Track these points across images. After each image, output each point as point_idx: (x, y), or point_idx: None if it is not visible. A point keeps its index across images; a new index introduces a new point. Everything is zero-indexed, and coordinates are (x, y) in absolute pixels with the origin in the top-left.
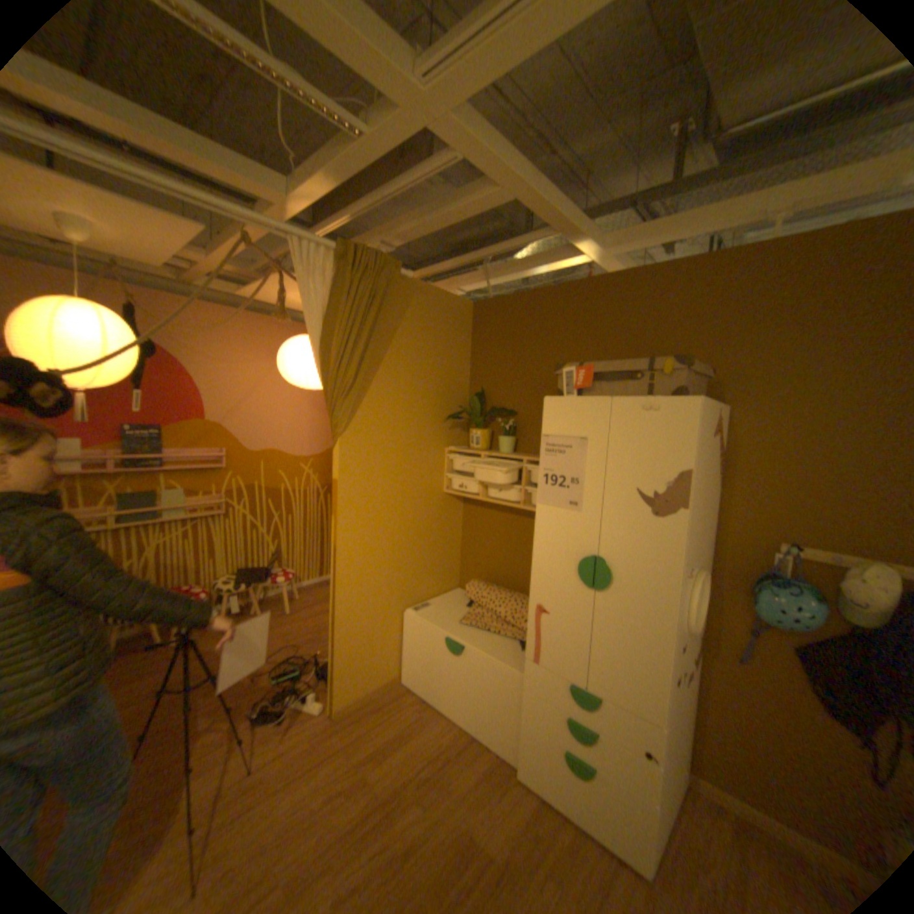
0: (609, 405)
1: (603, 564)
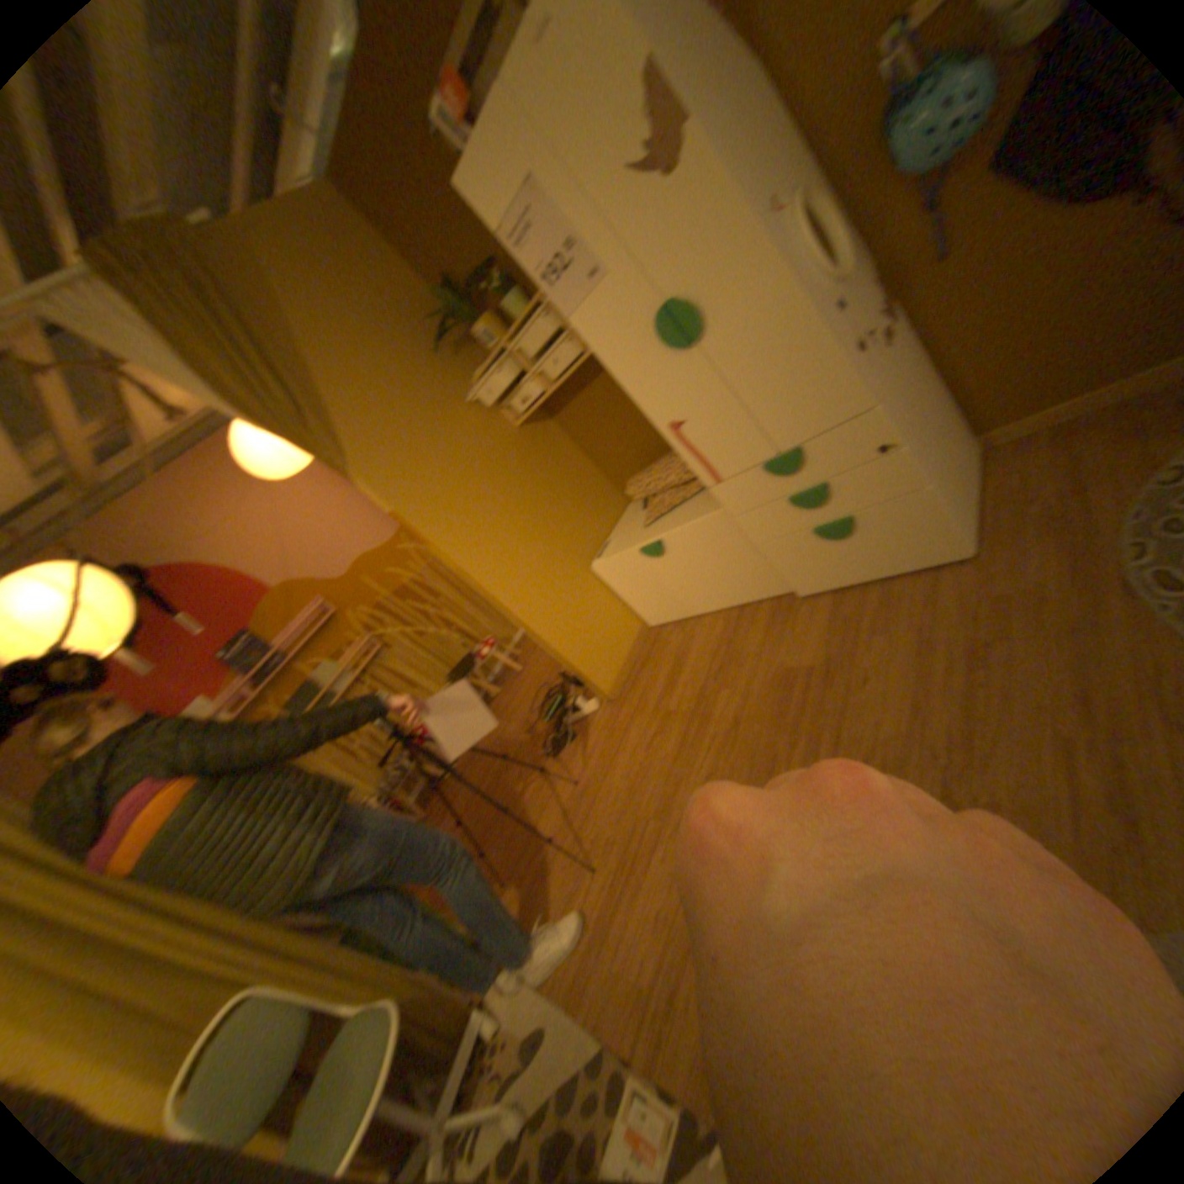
0: (504, 90)
1: (675, 301)
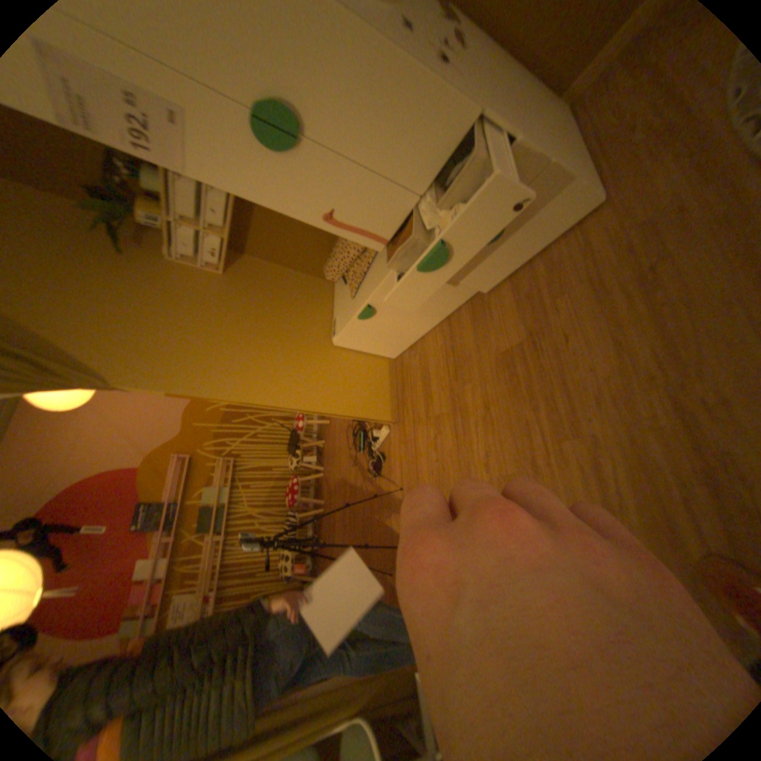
0: None
1: (261, 106)
